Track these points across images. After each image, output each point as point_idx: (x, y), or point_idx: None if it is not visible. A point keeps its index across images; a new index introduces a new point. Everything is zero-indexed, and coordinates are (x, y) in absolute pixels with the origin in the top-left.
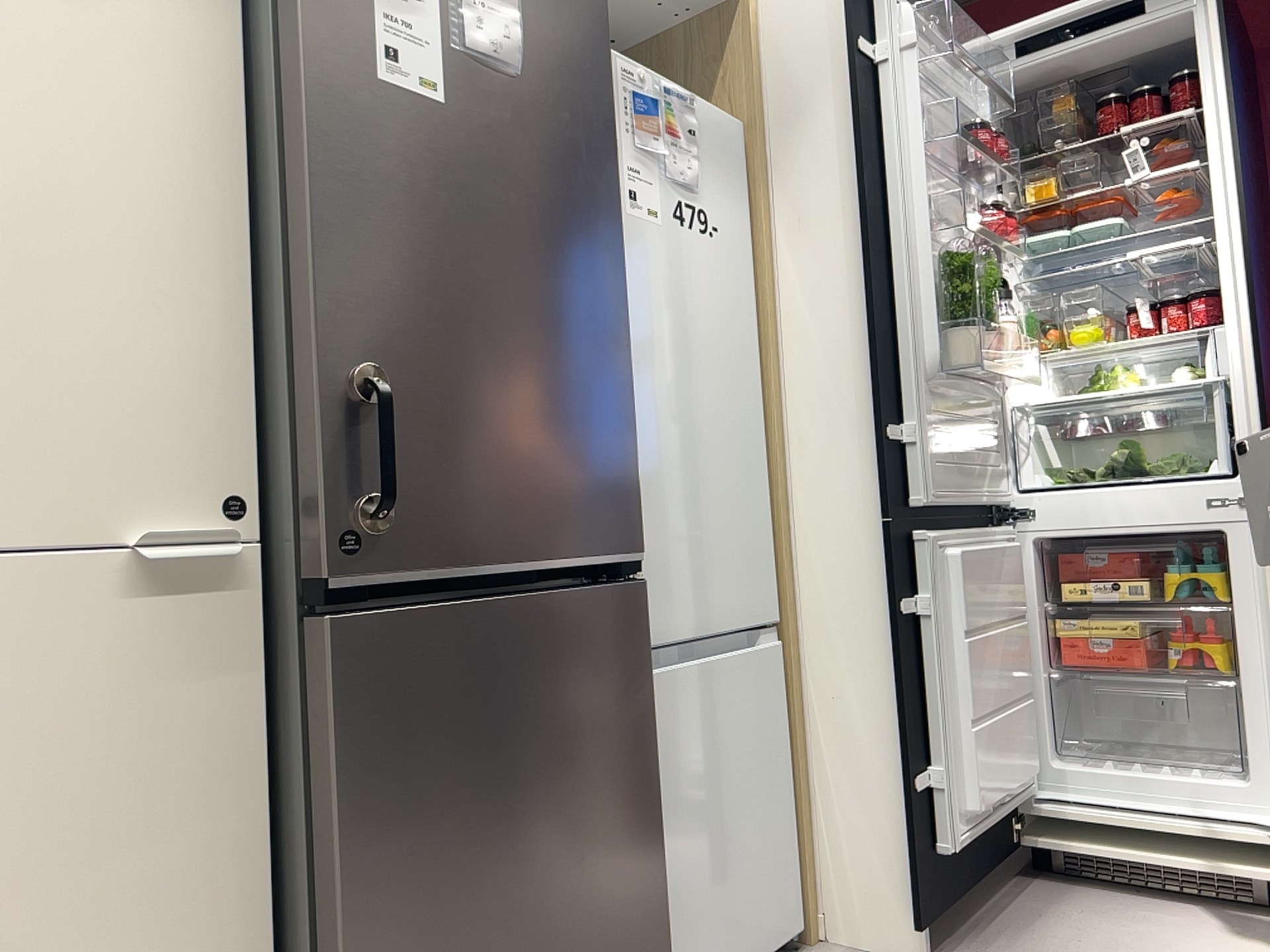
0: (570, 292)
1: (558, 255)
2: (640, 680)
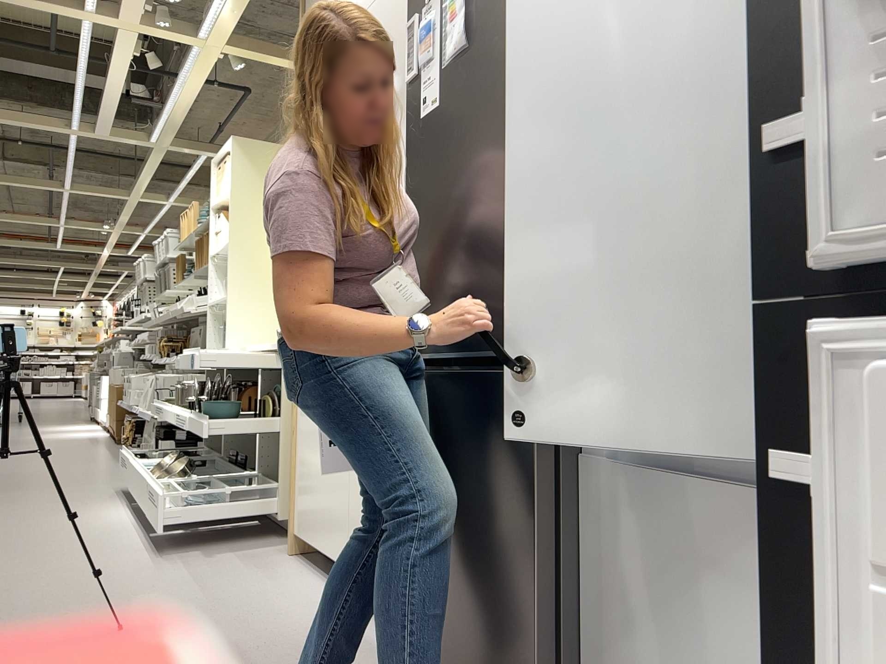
0: (493, 167)
1: (487, 146)
2: (528, 453)
